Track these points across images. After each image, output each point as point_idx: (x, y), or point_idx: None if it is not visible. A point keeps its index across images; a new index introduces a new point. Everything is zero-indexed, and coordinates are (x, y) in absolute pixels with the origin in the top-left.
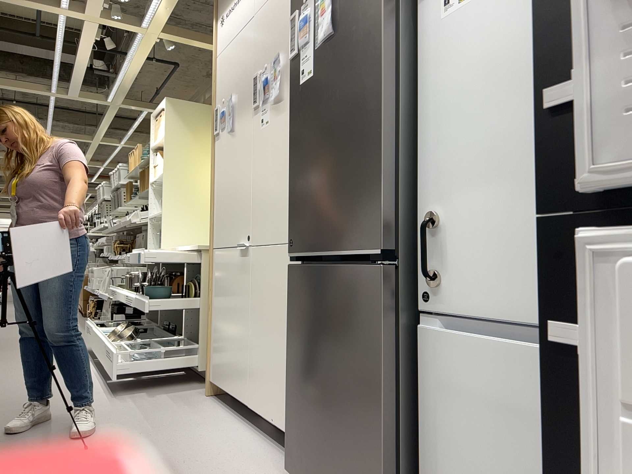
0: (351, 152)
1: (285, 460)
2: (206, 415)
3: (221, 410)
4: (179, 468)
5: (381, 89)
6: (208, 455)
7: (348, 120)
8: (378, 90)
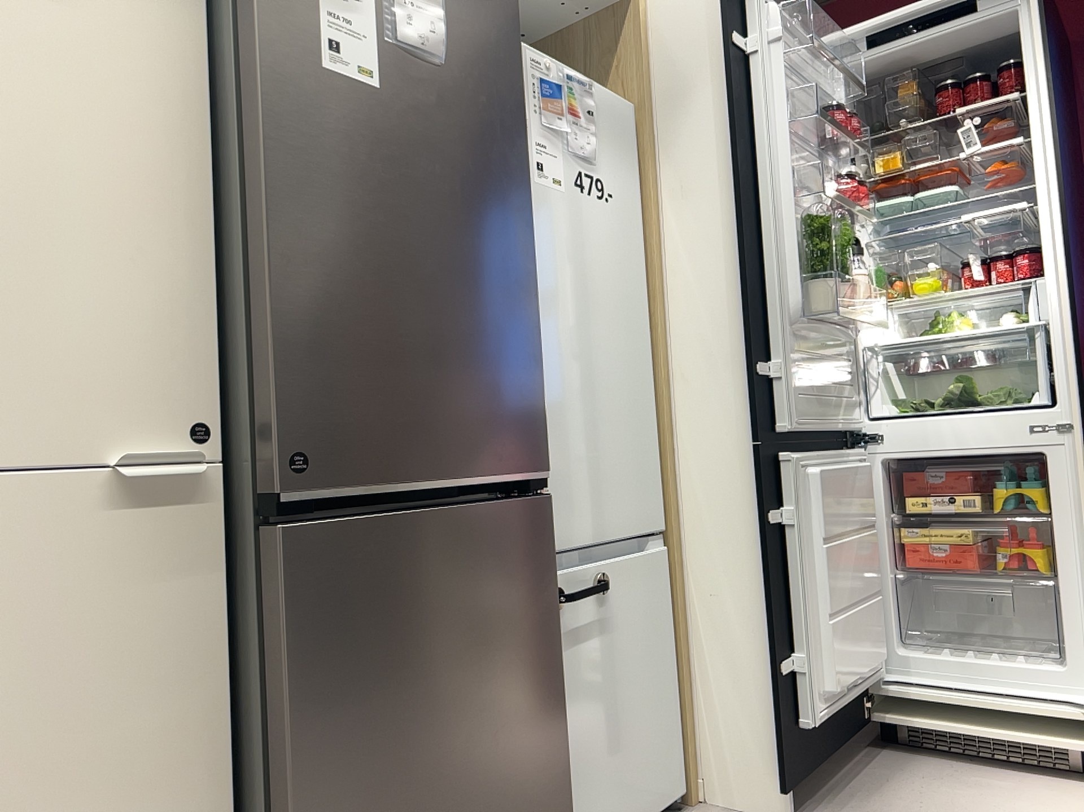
0: (489, 304)
1: None
2: None
3: None
4: None
5: (532, 236)
6: None
7: (480, 247)
8: (527, 234)
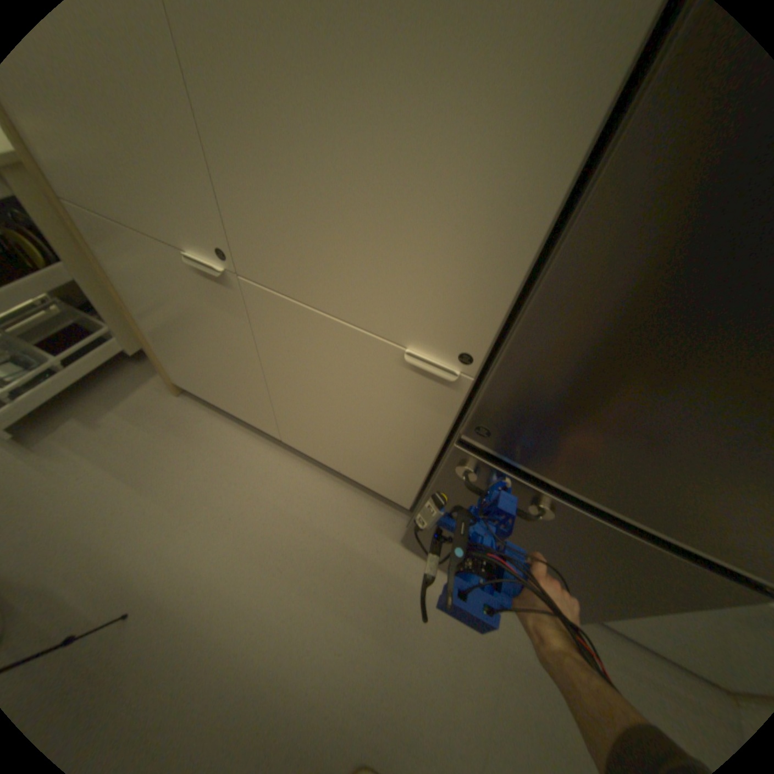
0: None
1: (370, 502)
2: (214, 444)
3: (221, 424)
4: (279, 581)
5: None
6: (288, 536)
7: None
8: None
